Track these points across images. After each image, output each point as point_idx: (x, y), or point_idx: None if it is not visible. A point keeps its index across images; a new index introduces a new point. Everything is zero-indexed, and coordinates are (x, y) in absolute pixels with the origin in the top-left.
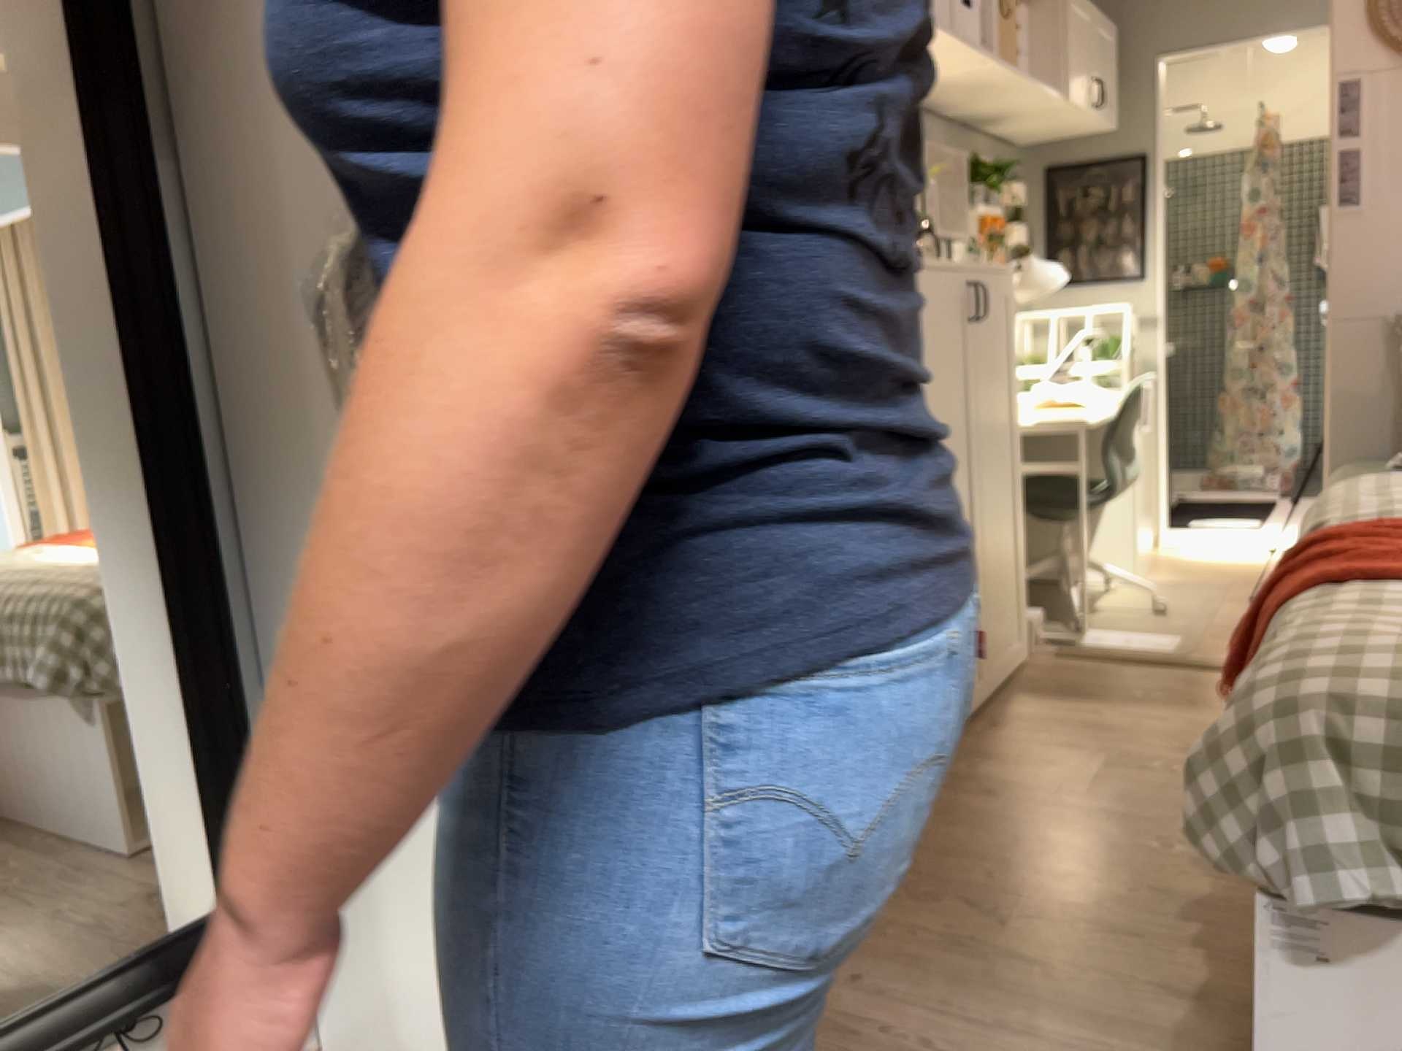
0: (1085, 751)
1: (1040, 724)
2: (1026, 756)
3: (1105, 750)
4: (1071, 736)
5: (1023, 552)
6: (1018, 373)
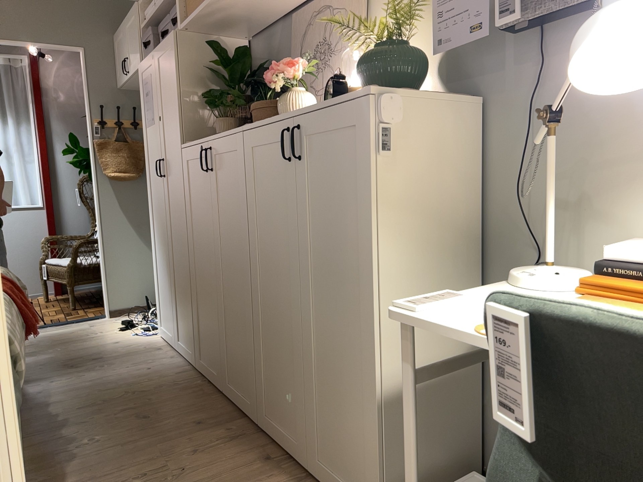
0: (191, 473)
1: (246, 477)
2: (217, 451)
3: (181, 481)
4: (214, 479)
5: (375, 422)
6: (372, 218)
